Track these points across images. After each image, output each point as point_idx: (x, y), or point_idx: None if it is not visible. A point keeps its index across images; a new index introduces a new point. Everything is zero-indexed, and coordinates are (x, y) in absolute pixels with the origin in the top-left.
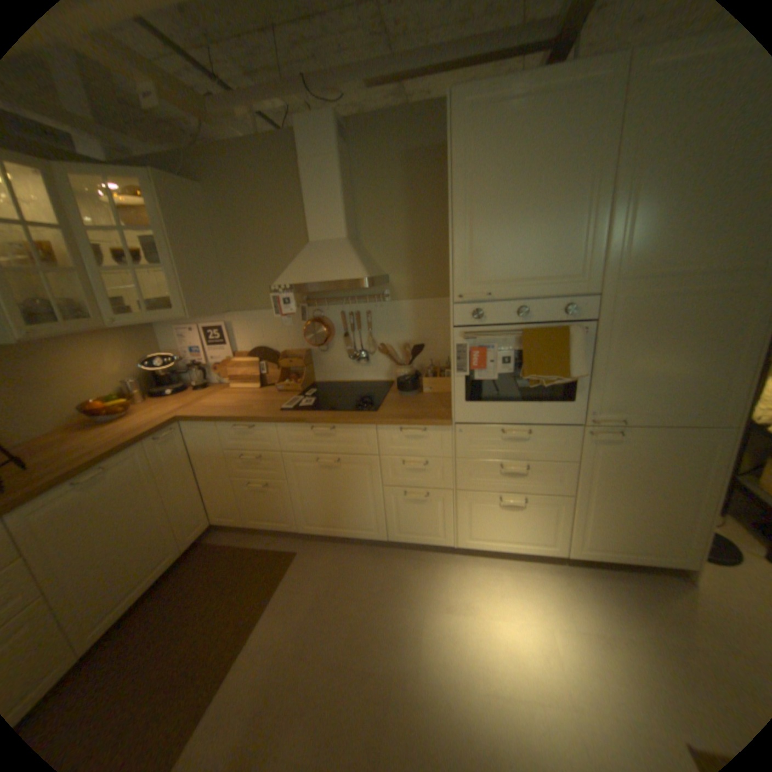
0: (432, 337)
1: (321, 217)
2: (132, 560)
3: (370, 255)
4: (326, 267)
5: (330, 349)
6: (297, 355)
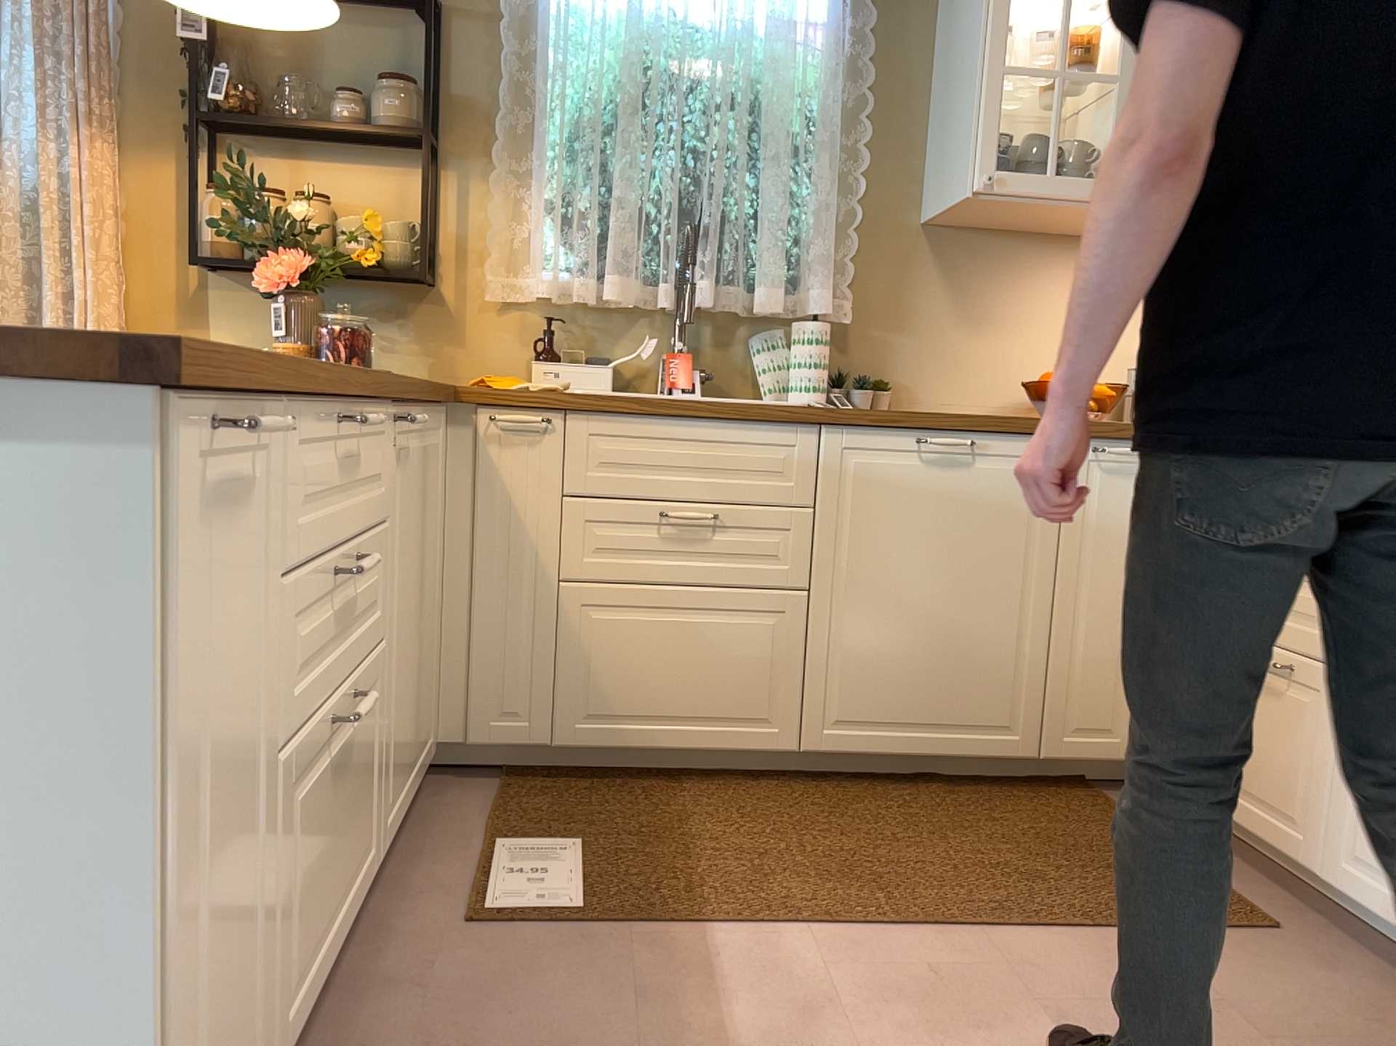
0: None
1: None
2: (944, 666)
3: None
4: None
5: None
6: None
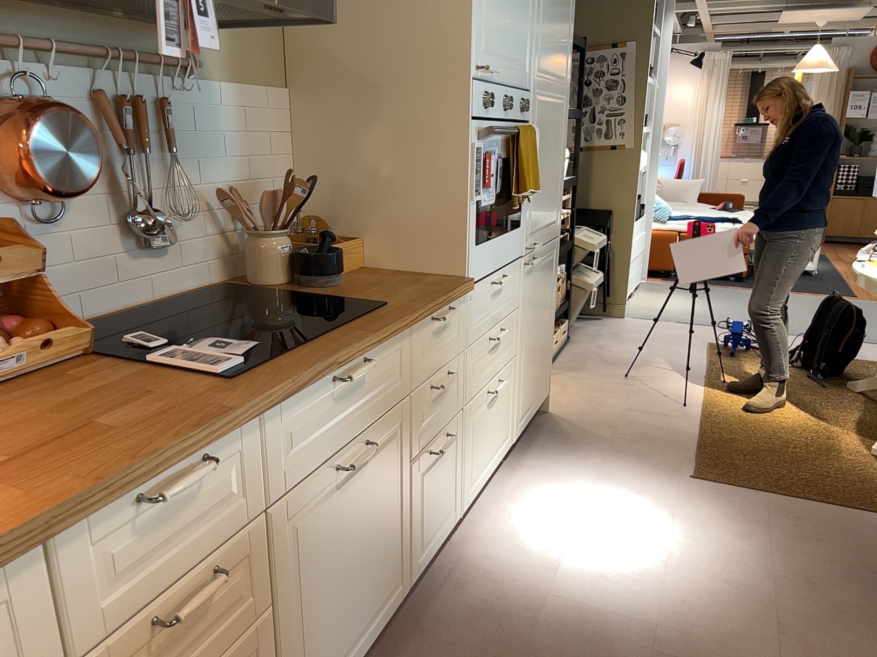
0: (269, 173)
1: None
2: None
3: None
4: None
5: (61, 214)
6: None
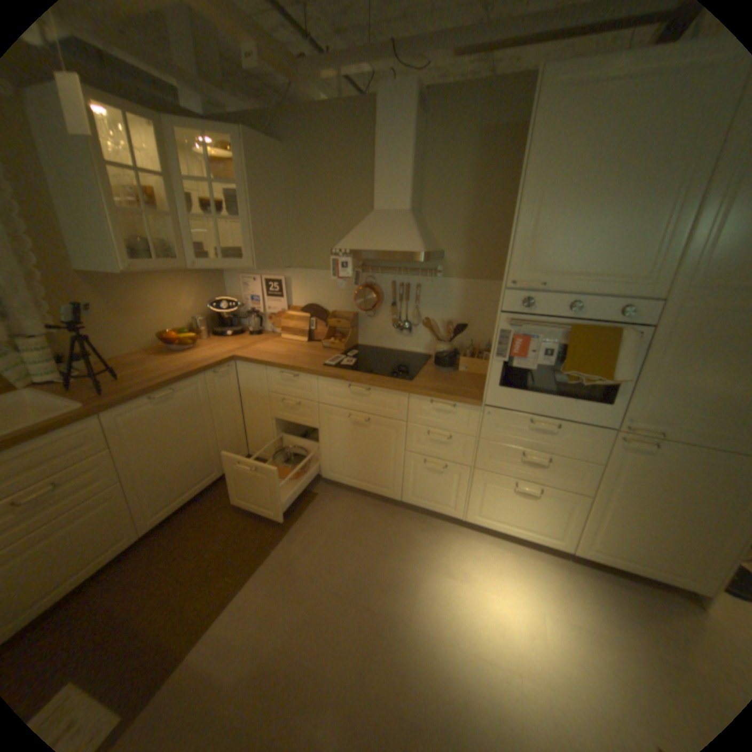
0: (477, 319)
1: (389, 187)
2: (185, 470)
3: (430, 229)
4: (386, 237)
5: (376, 315)
6: (345, 317)
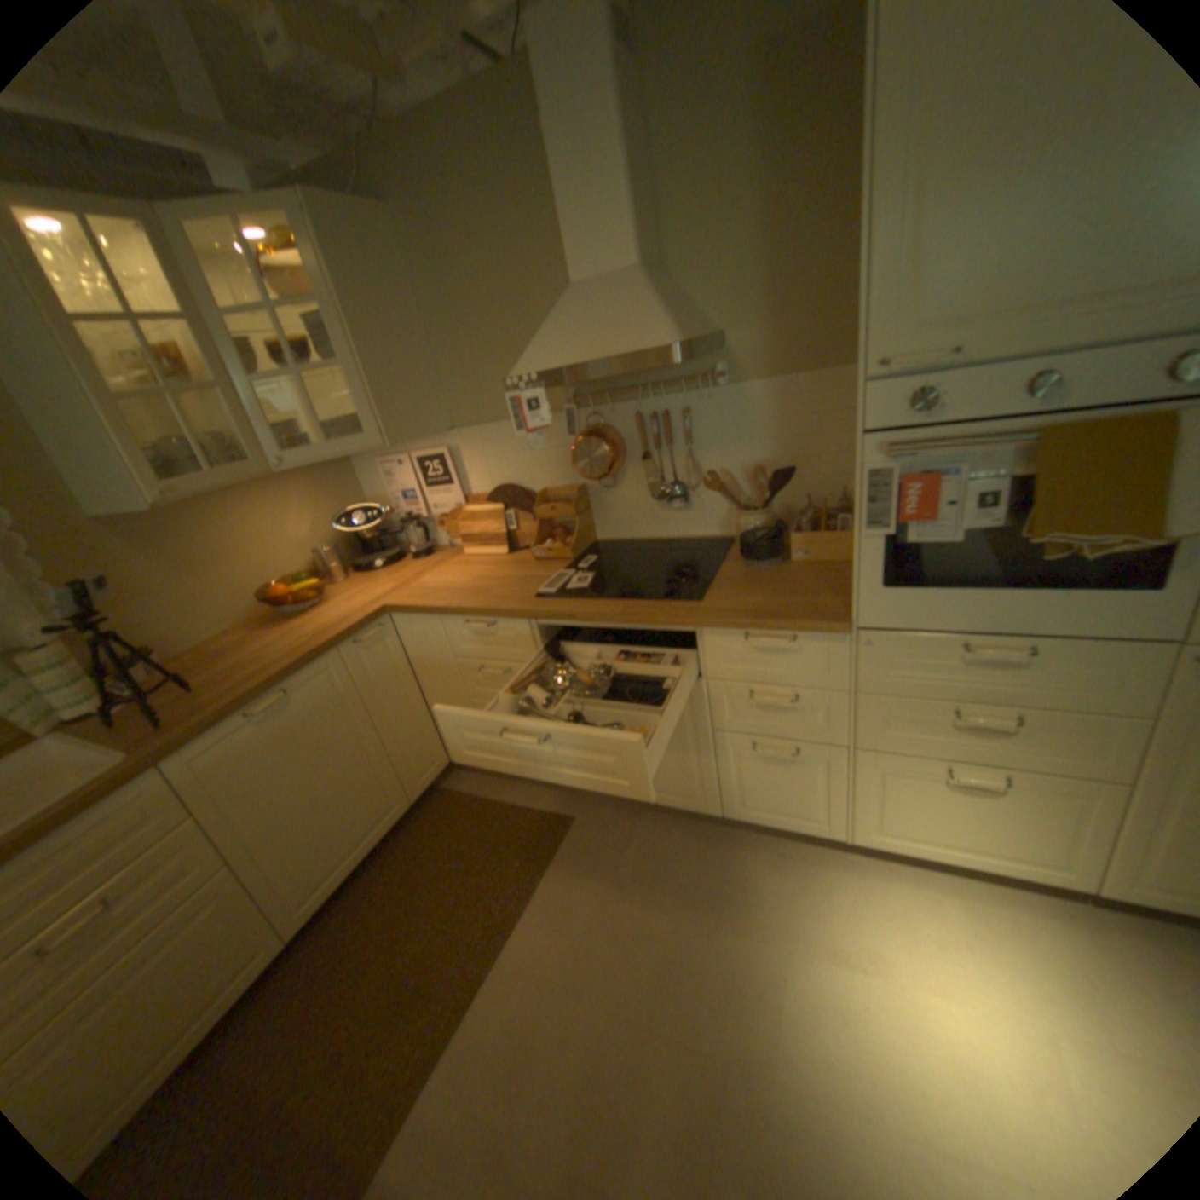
0: (812, 450)
1: (590, 228)
2: (342, 816)
3: (687, 293)
4: (601, 329)
5: (618, 482)
6: (564, 495)
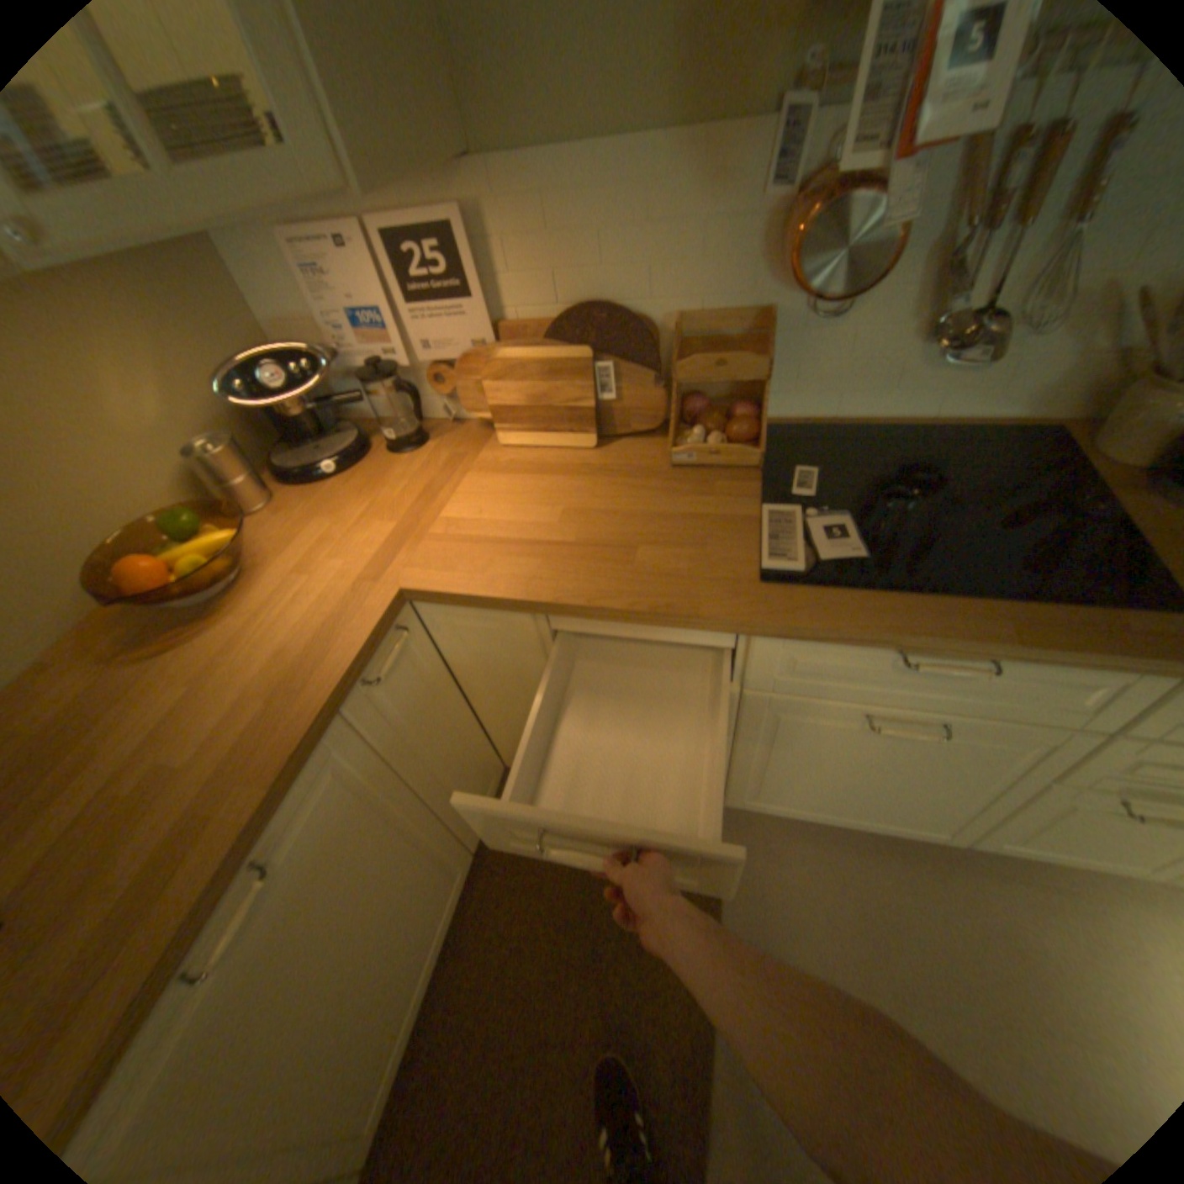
0: None
1: None
2: (397, 954)
3: None
4: None
5: (853, 304)
6: (718, 329)
